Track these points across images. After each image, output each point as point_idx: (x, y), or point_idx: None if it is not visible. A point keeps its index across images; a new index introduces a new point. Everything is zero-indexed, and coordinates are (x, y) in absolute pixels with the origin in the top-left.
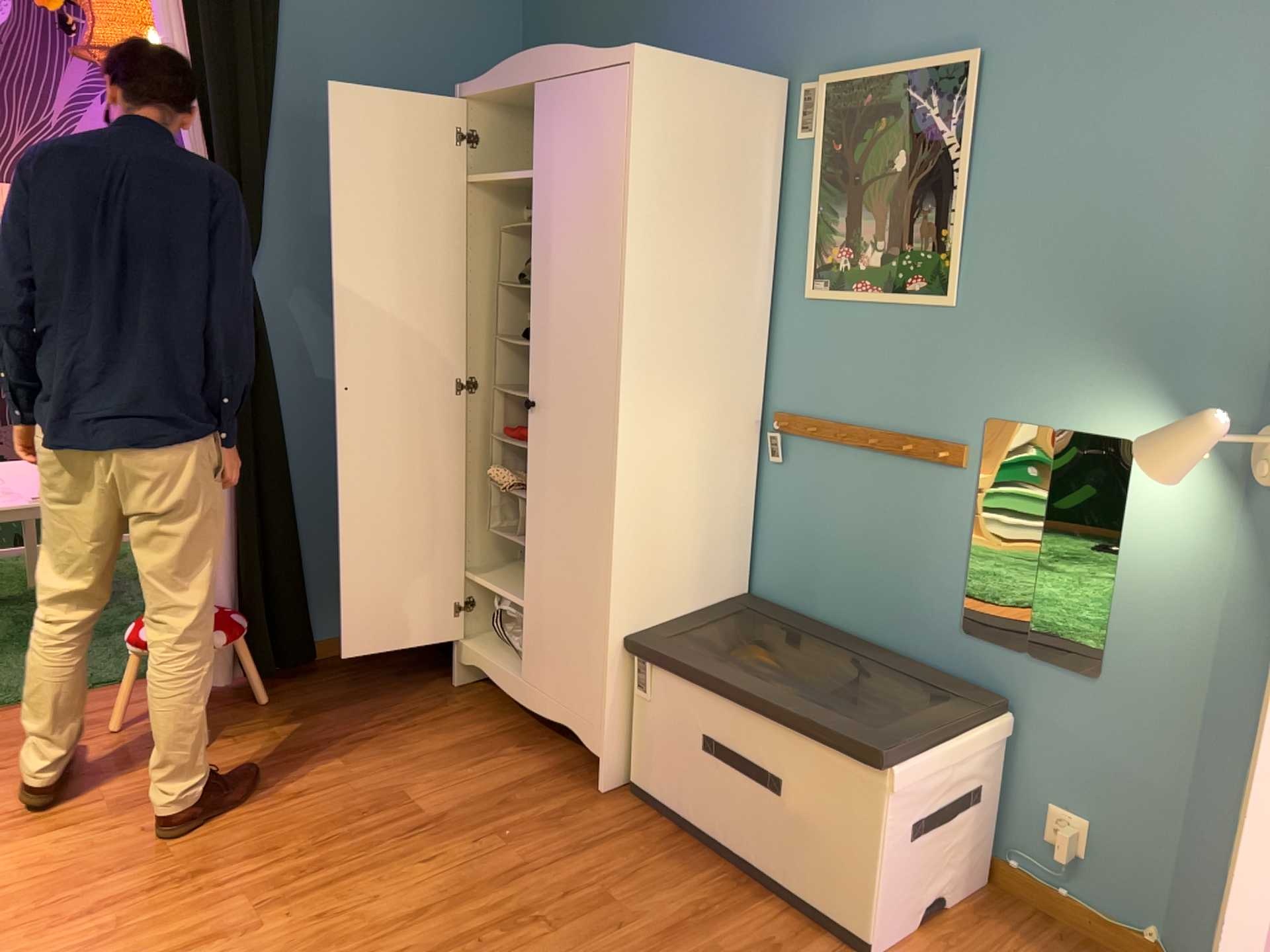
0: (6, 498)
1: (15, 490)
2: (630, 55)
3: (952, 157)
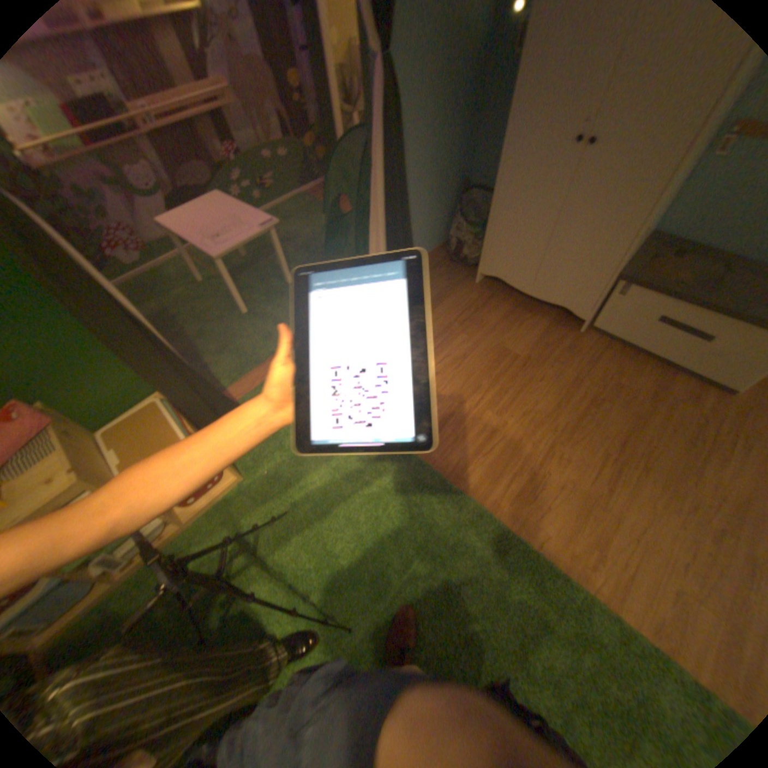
0: (246, 228)
1: (243, 220)
2: None
3: None
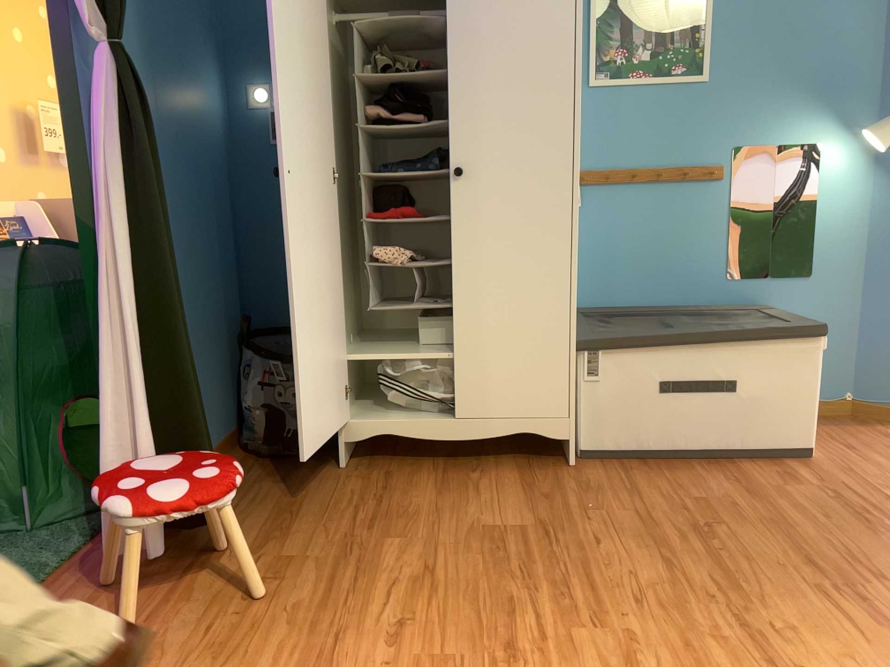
0: None
1: None
2: None
3: None
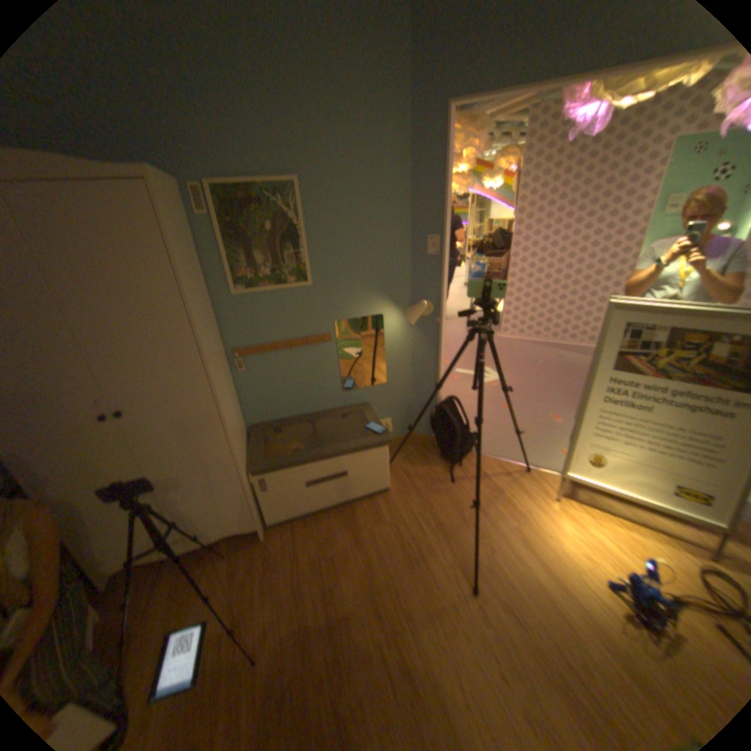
0: None
1: None
2: (141, 172)
3: (294, 224)
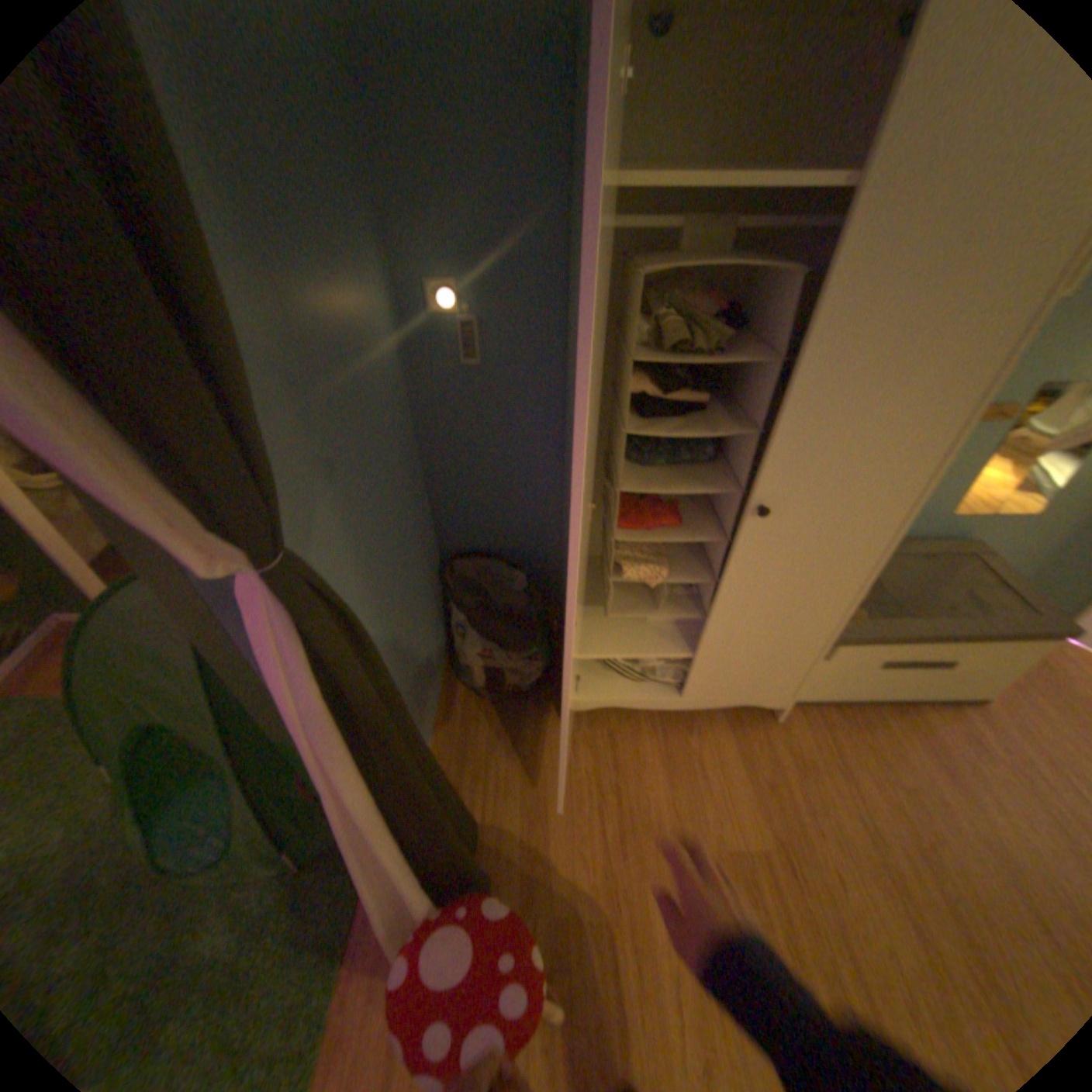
0: None
1: None
2: None
3: None
